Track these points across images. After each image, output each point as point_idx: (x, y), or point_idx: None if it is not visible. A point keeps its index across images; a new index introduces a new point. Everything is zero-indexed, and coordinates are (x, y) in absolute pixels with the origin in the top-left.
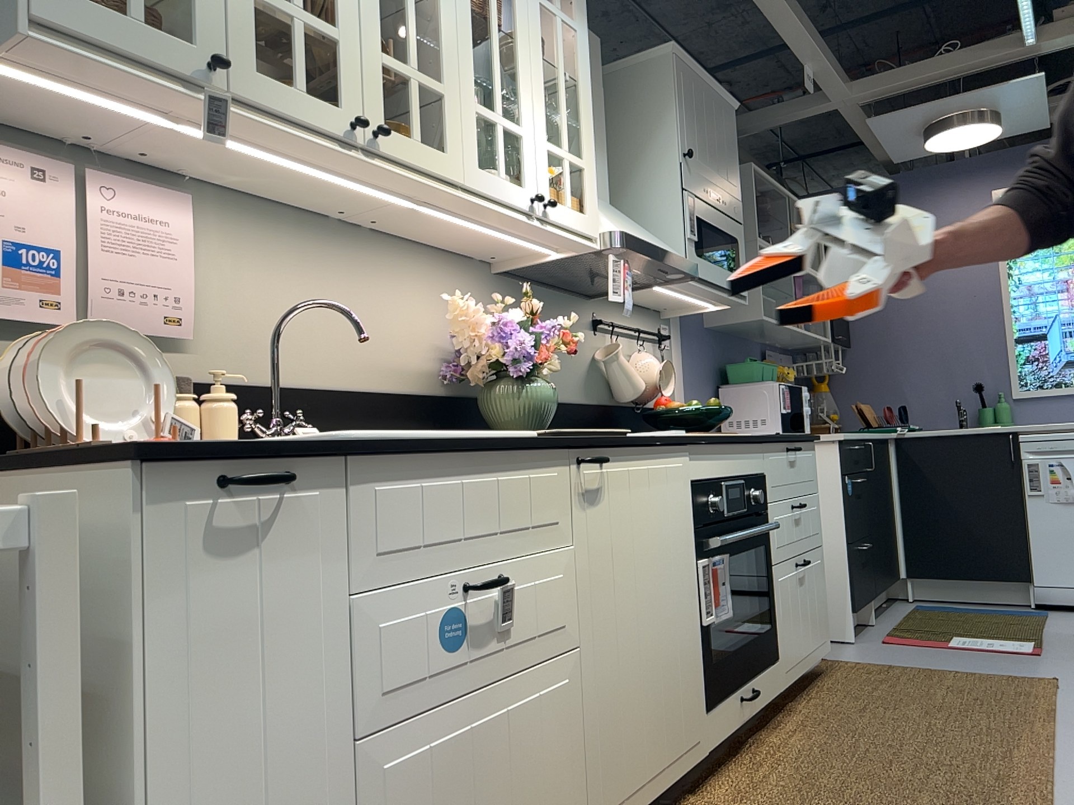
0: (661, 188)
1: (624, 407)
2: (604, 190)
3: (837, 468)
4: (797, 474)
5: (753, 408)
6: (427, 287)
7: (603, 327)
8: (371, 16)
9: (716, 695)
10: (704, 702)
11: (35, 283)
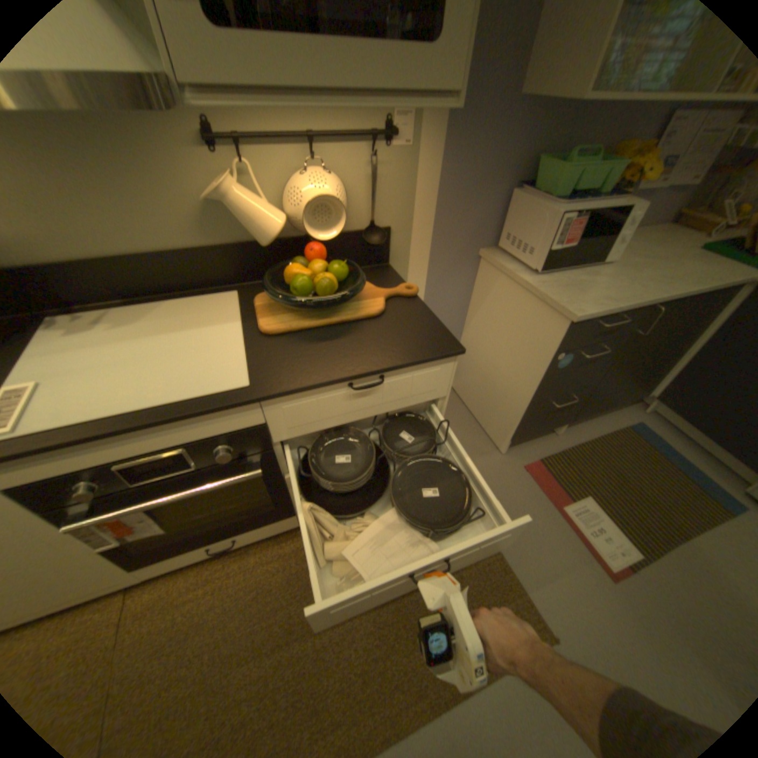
0: None
1: (280, 239)
2: None
3: (556, 341)
4: (372, 400)
5: (532, 226)
6: None
7: (225, 137)
8: None
9: (147, 562)
10: (125, 568)
11: None
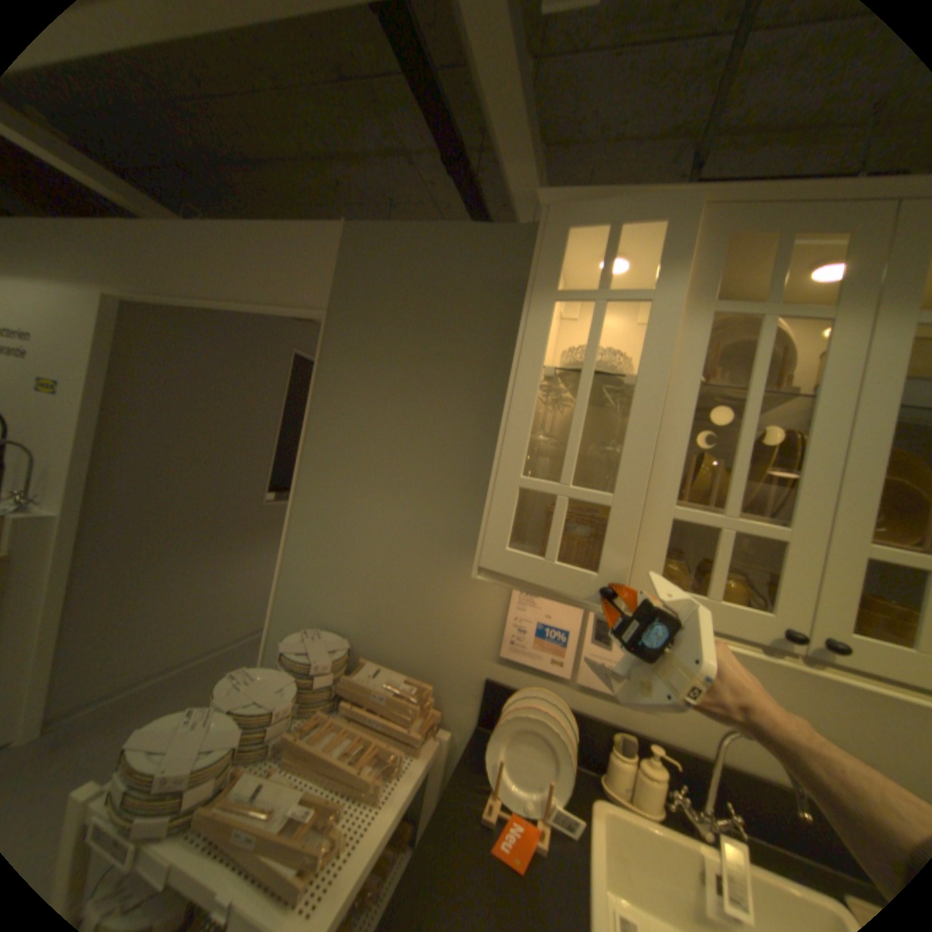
0: None
1: None
2: None
3: None
4: None
5: None
6: None
7: None
8: (863, 501)
9: None
10: None
11: (550, 648)
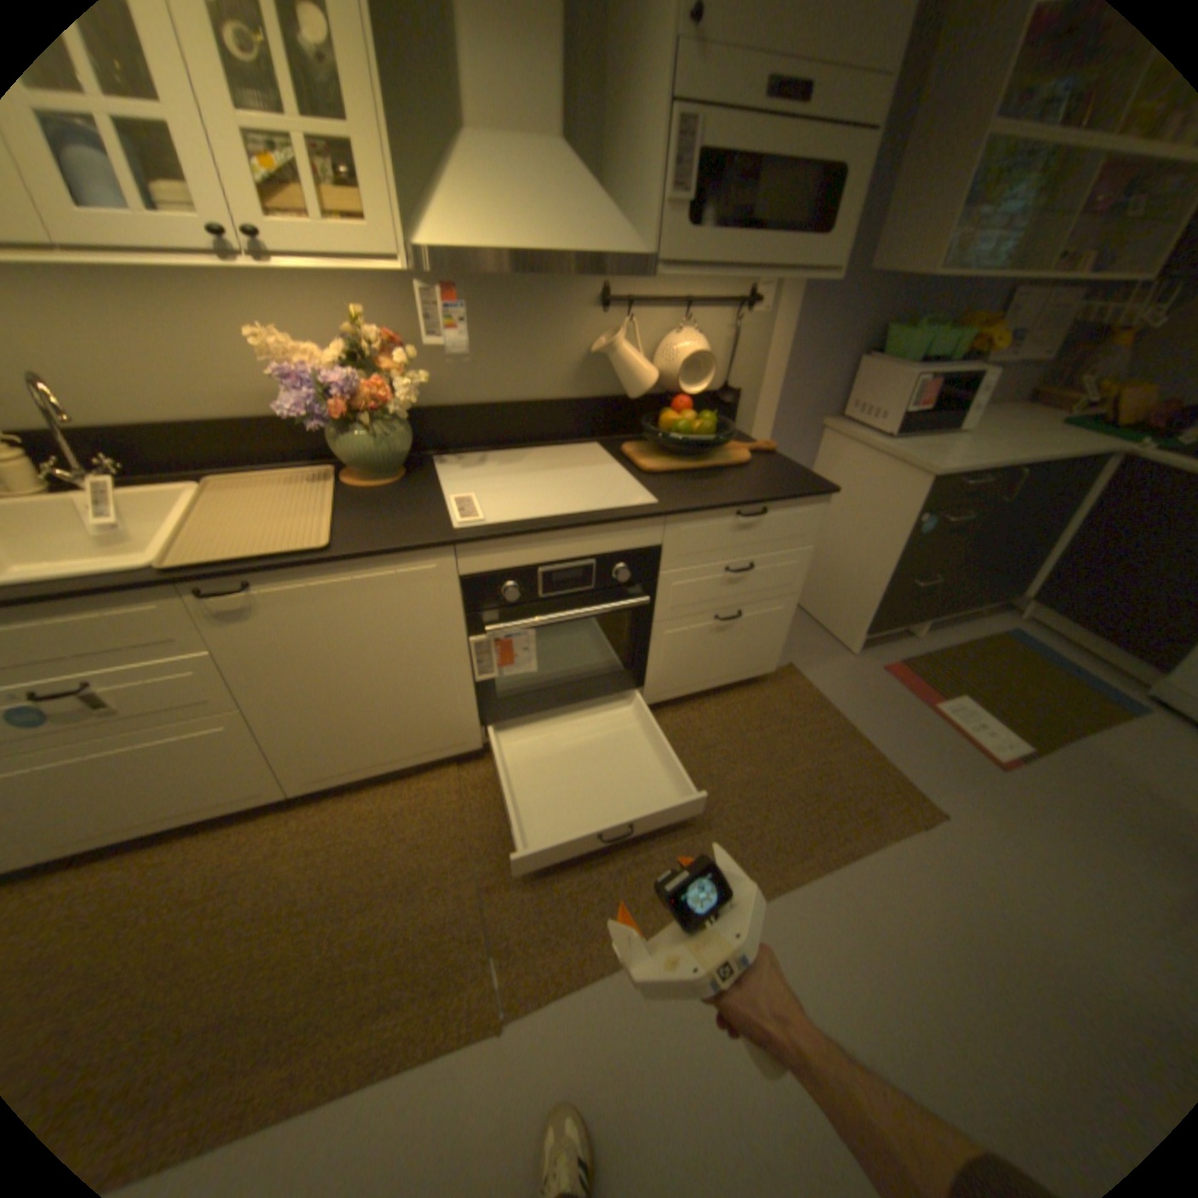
0: (654, 92)
1: (641, 396)
2: (539, 116)
3: (919, 502)
4: (751, 537)
5: (884, 392)
6: (283, 299)
7: (619, 302)
8: None
9: (500, 718)
10: (479, 722)
11: None
